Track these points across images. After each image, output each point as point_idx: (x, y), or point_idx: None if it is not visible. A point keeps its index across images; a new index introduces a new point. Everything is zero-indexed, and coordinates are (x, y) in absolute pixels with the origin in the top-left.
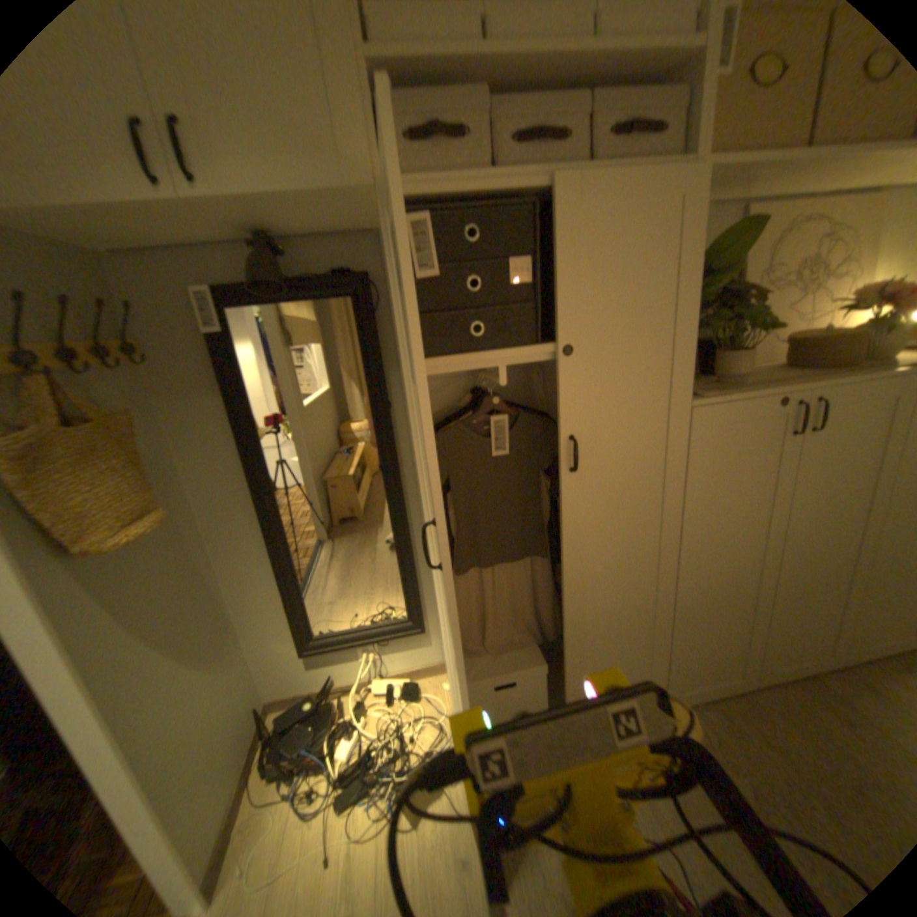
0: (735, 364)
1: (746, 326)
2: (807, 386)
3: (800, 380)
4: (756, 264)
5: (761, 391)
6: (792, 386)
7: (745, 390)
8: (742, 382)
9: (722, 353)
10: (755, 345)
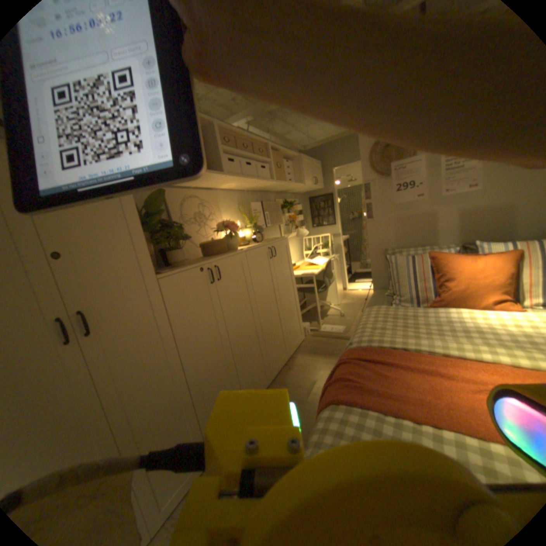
0: (176, 254)
1: (174, 237)
2: (208, 259)
3: (206, 258)
4: (175, 212)
5: (190, 264)
6: (202, 260)
7: (183, 265)
8: (182, 263)
9: (168, 250)
10: (183, 245)
